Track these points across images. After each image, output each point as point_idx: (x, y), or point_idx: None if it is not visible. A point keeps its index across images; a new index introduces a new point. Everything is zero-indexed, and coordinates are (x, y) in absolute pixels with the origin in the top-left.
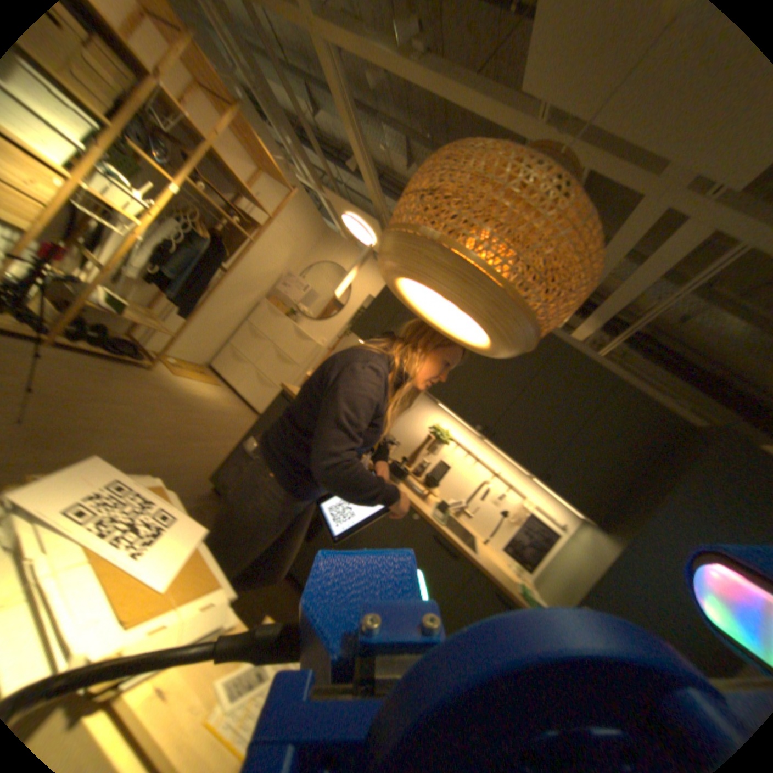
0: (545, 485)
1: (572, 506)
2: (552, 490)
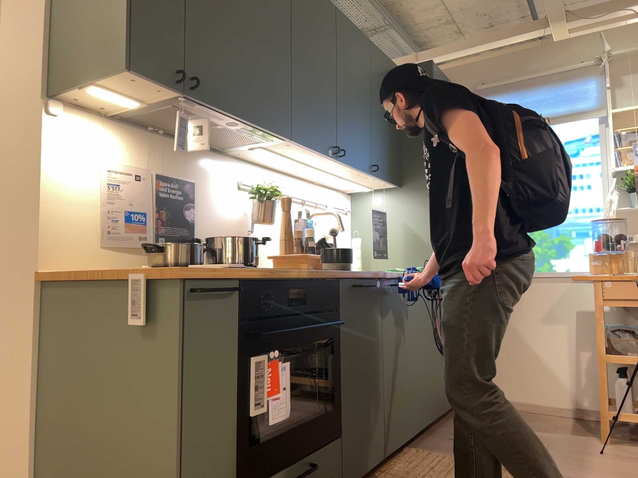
0: (367, 177)
1: (385, 182)
2: (375, 177)
